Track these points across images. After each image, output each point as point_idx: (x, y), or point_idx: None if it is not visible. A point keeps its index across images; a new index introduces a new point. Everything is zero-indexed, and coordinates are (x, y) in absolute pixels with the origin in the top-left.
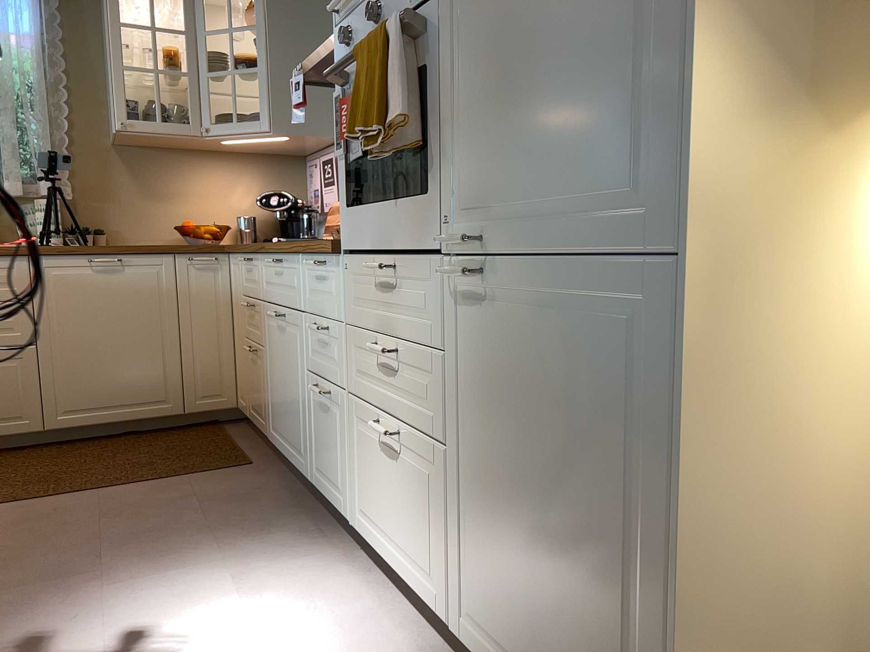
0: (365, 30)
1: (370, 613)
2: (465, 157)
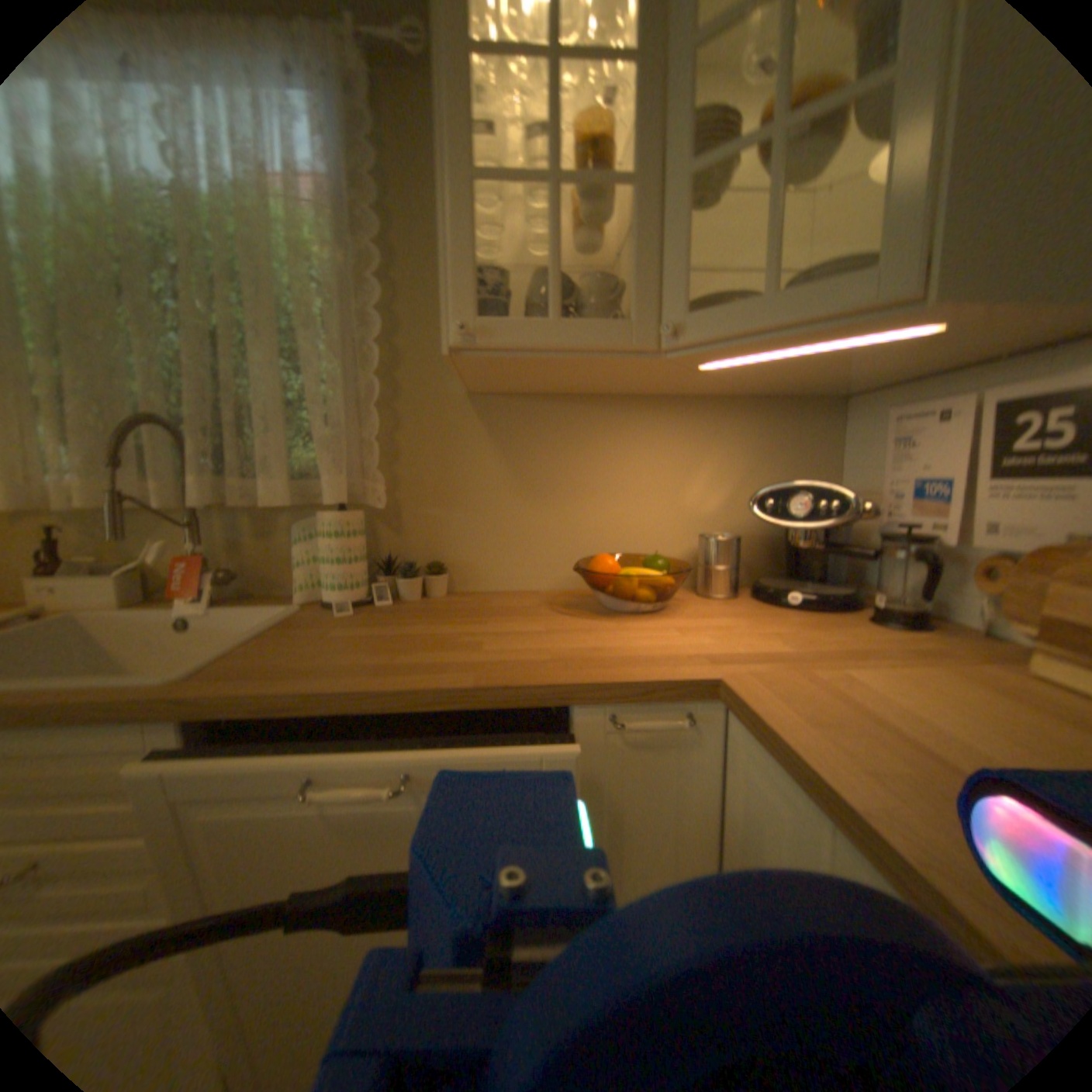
0: None
1: None
2: None
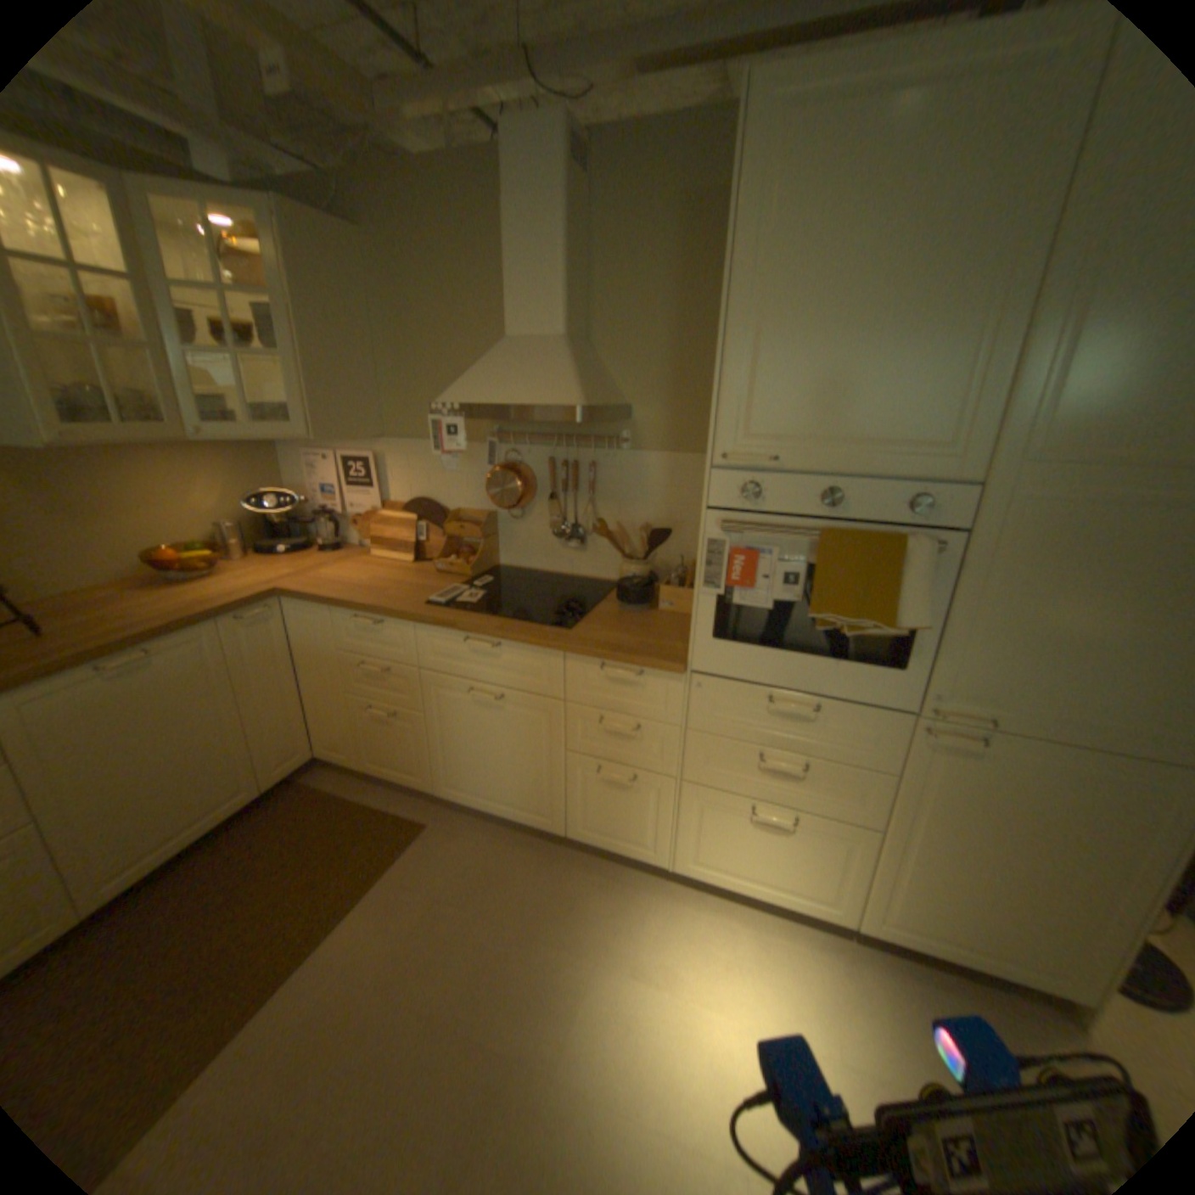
0: (789, 500)
1: (746, 933)
2: (968, 659)
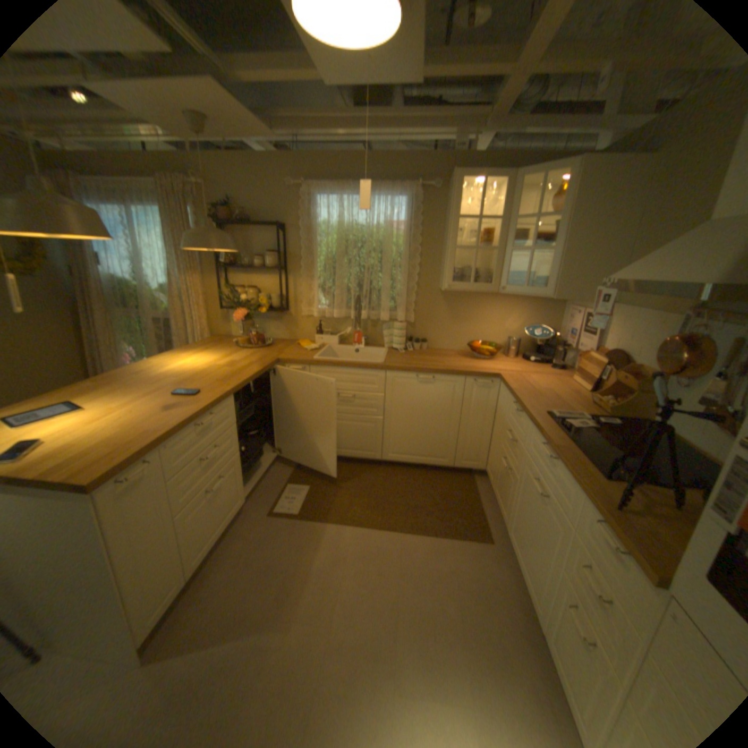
0: None
1: None
2: None
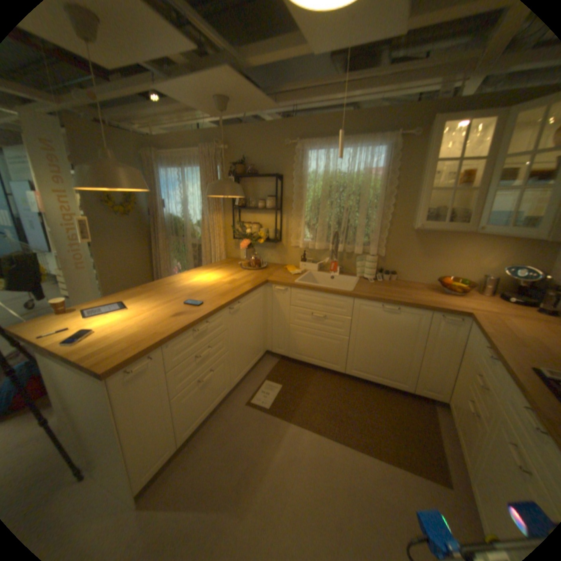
0: None
1: None
2: None
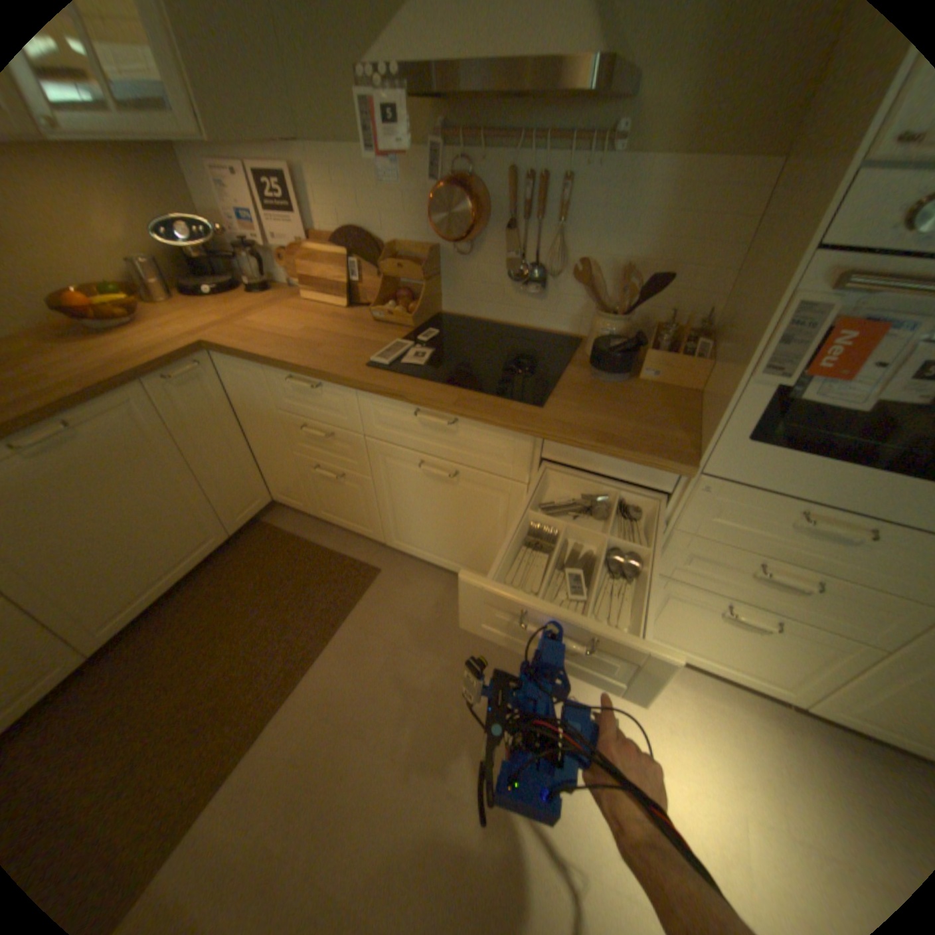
0: None
1: (686, 694)
2: None
